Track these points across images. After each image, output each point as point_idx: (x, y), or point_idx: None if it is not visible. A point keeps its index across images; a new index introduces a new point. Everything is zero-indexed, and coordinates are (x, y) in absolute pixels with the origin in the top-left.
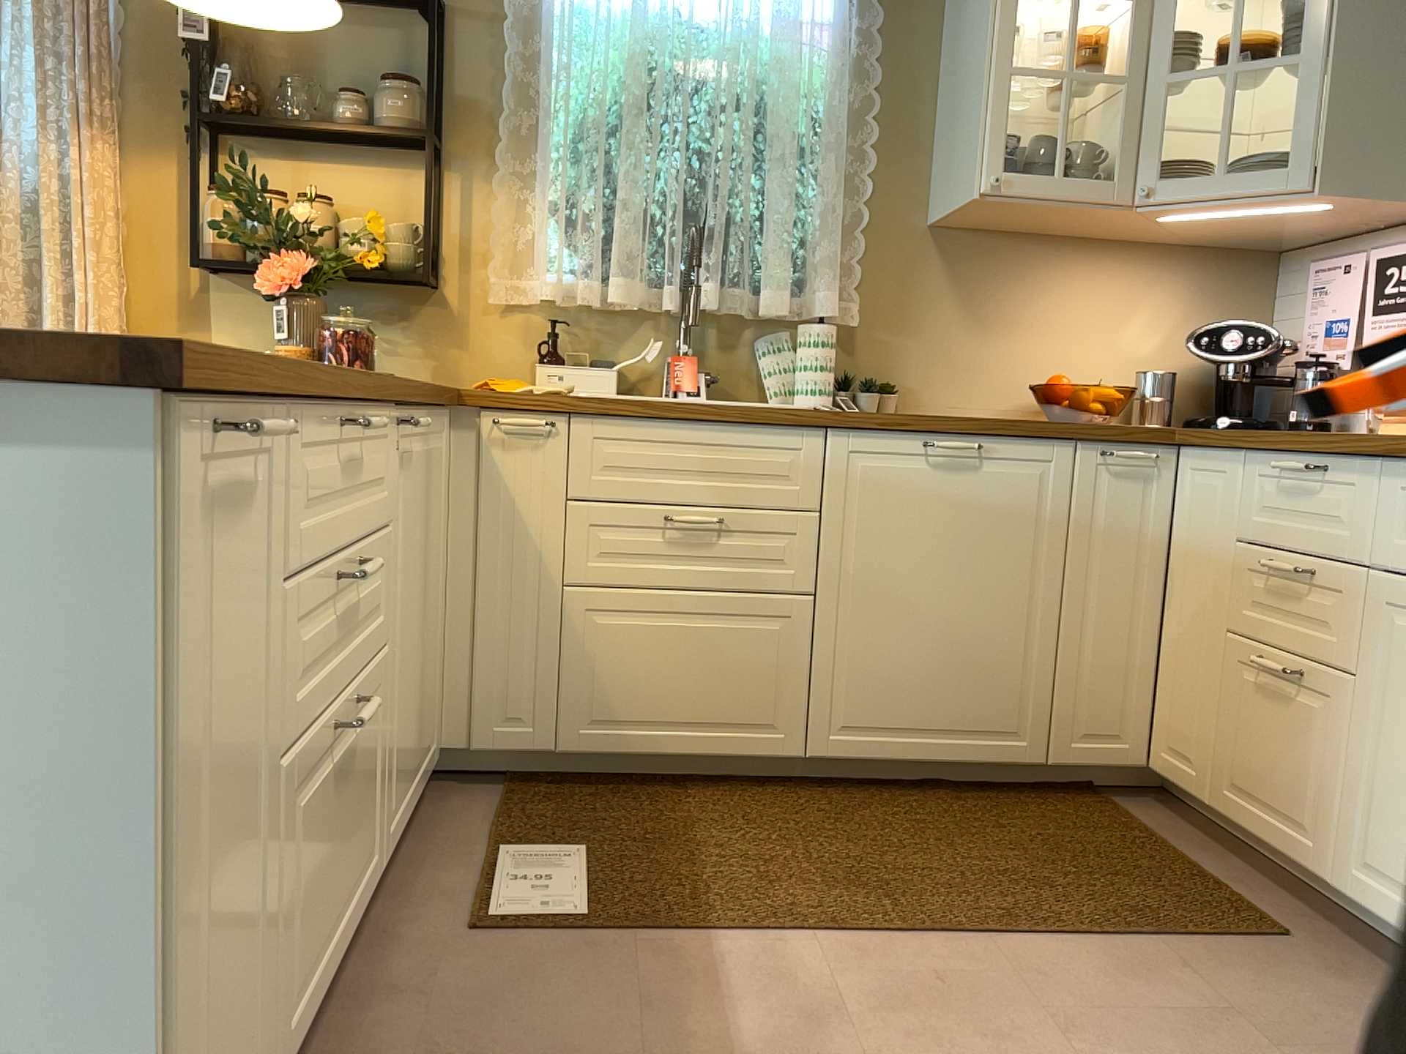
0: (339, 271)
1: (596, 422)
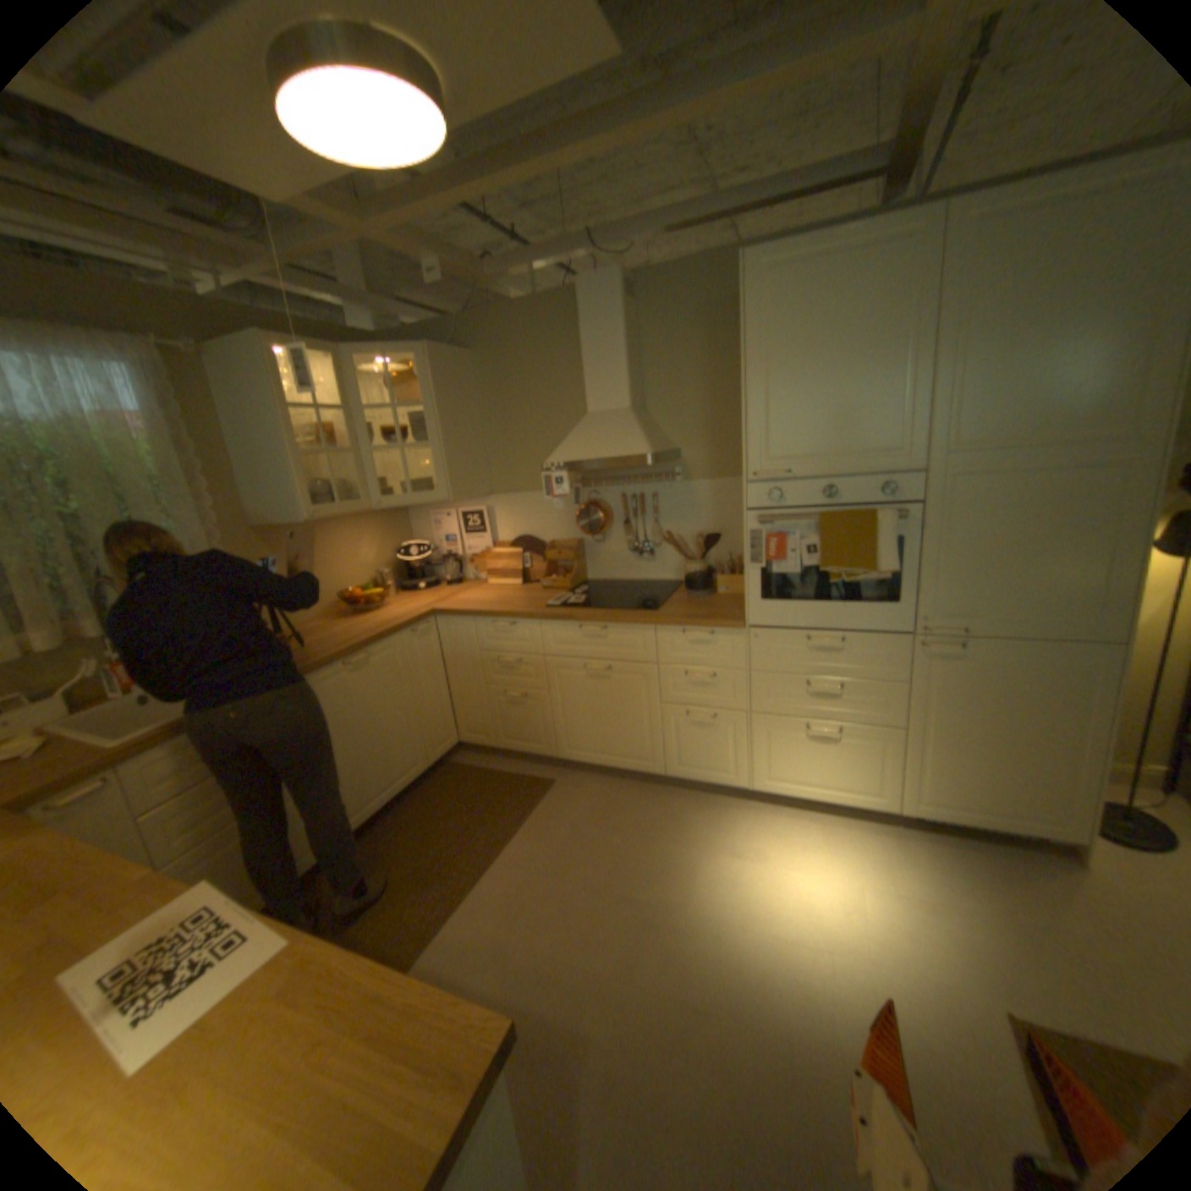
0: None
1: (140, 763)
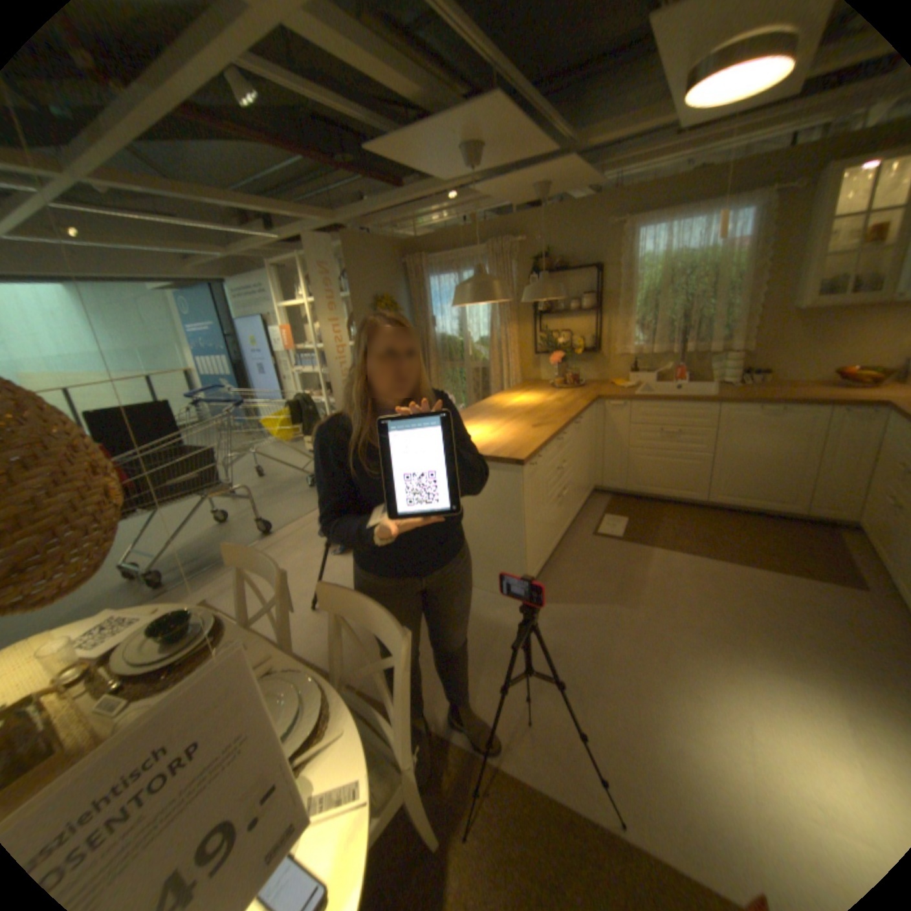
0: (569, 352)
1: (638, 402)
